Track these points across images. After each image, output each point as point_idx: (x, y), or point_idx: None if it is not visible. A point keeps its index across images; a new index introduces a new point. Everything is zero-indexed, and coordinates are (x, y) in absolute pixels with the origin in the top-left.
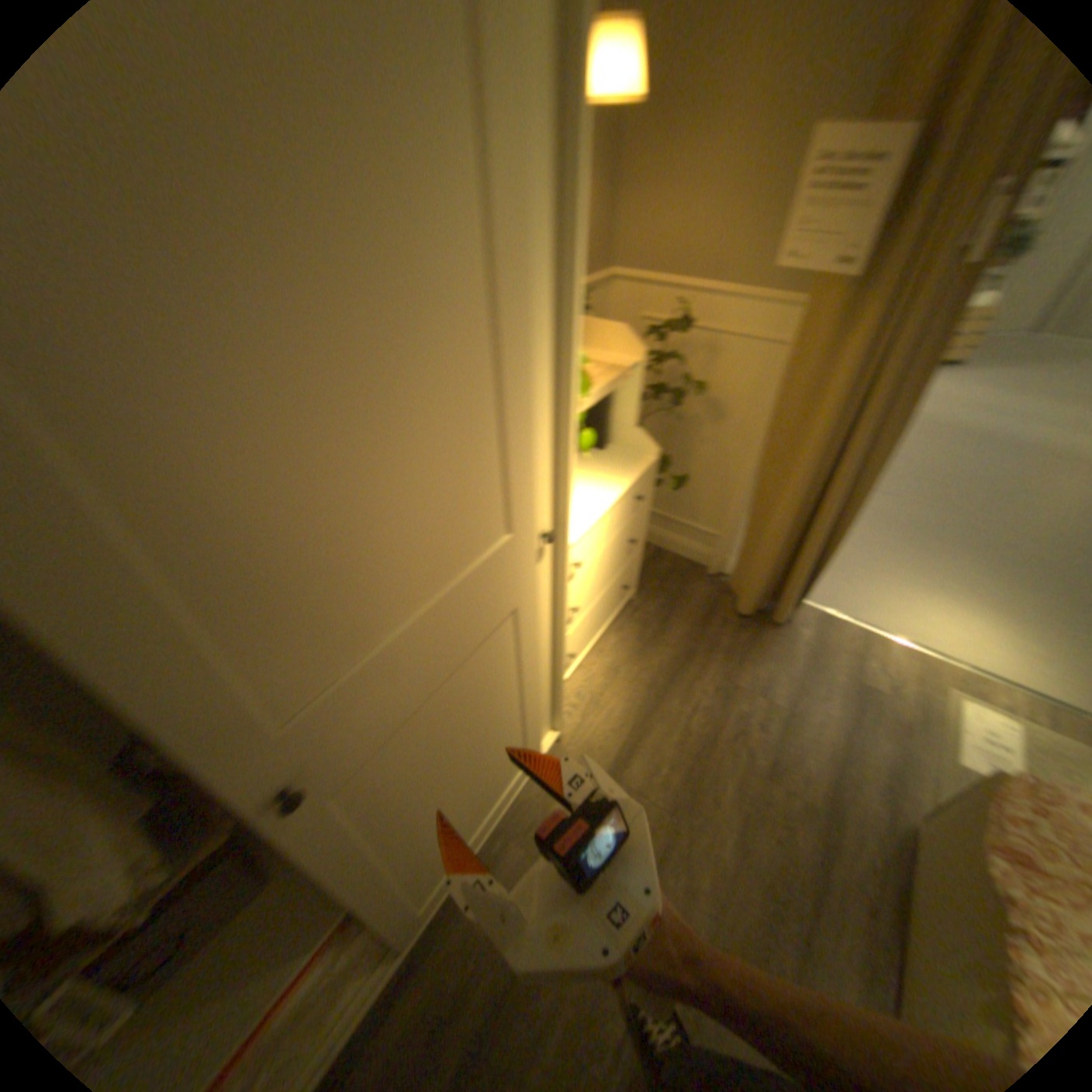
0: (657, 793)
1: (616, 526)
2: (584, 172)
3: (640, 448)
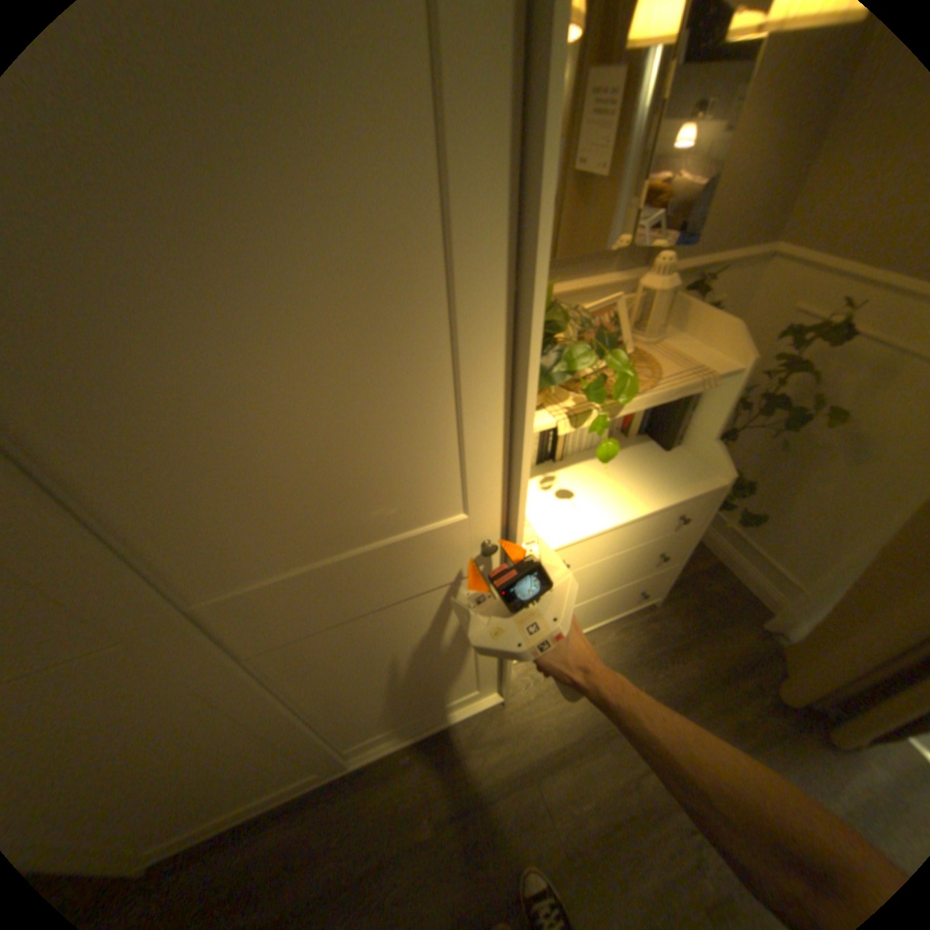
0: (564, 824)
1: (636, 540)
2: (549, 155)
3: (722, 459)
